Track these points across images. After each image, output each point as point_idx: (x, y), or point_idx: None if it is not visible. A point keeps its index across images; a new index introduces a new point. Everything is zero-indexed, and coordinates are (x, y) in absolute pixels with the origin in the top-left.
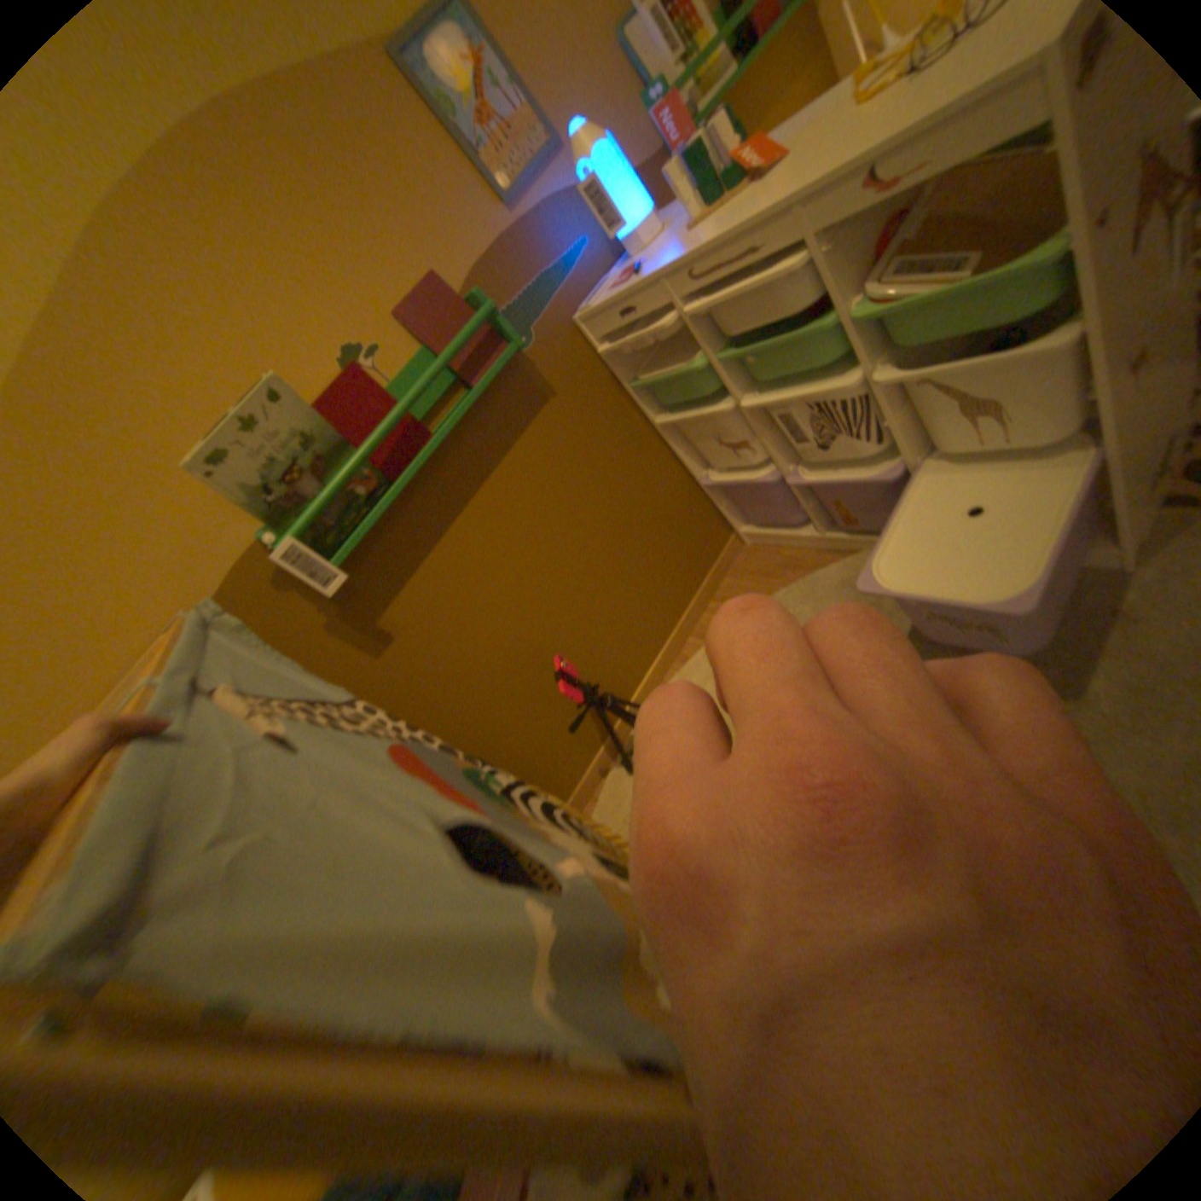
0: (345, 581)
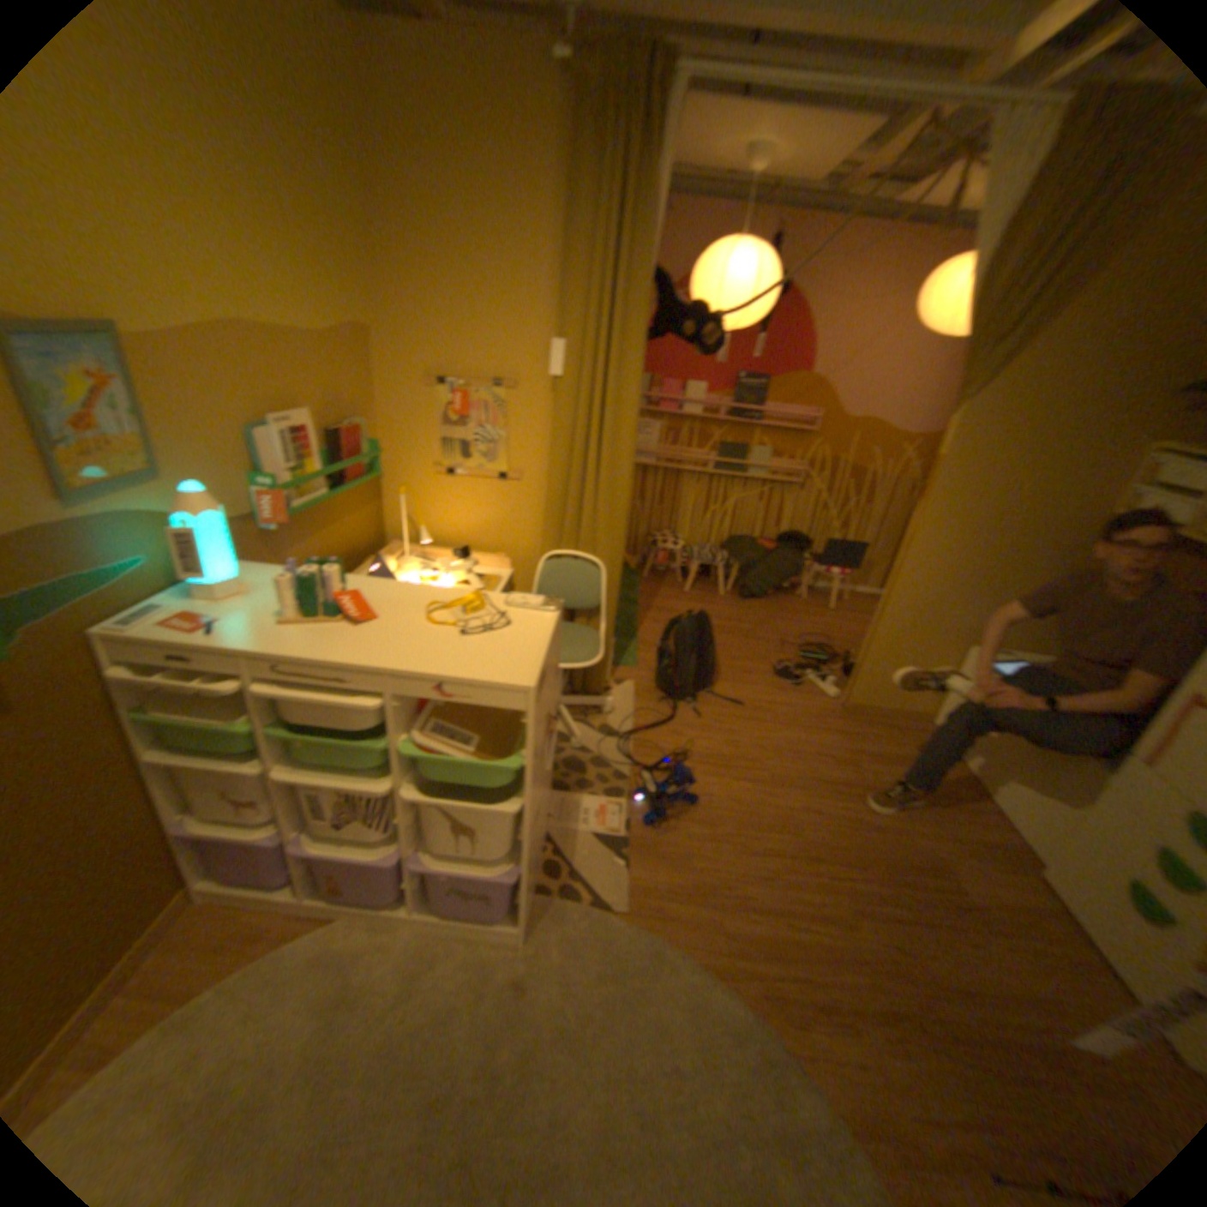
0: None
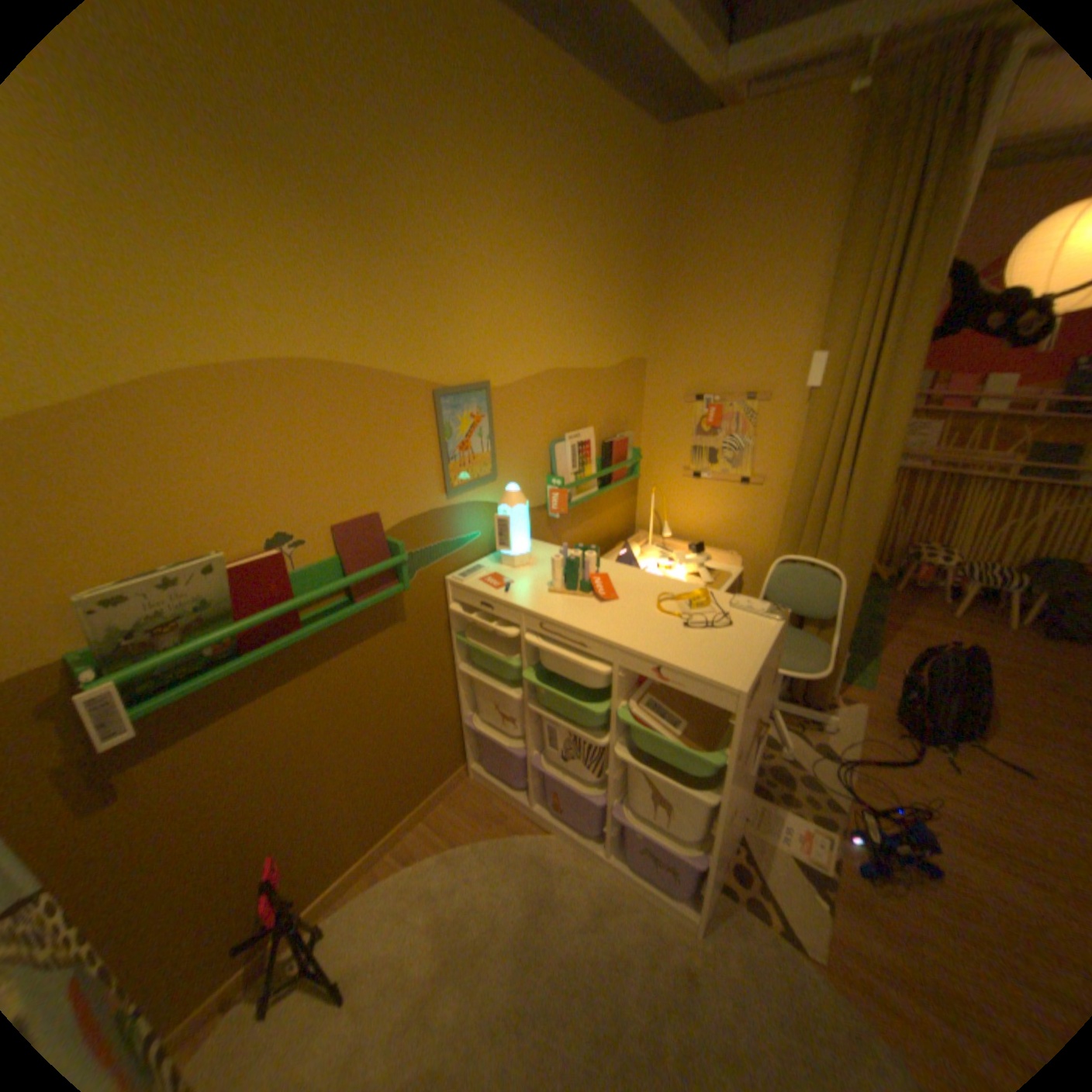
0: (131, 737)
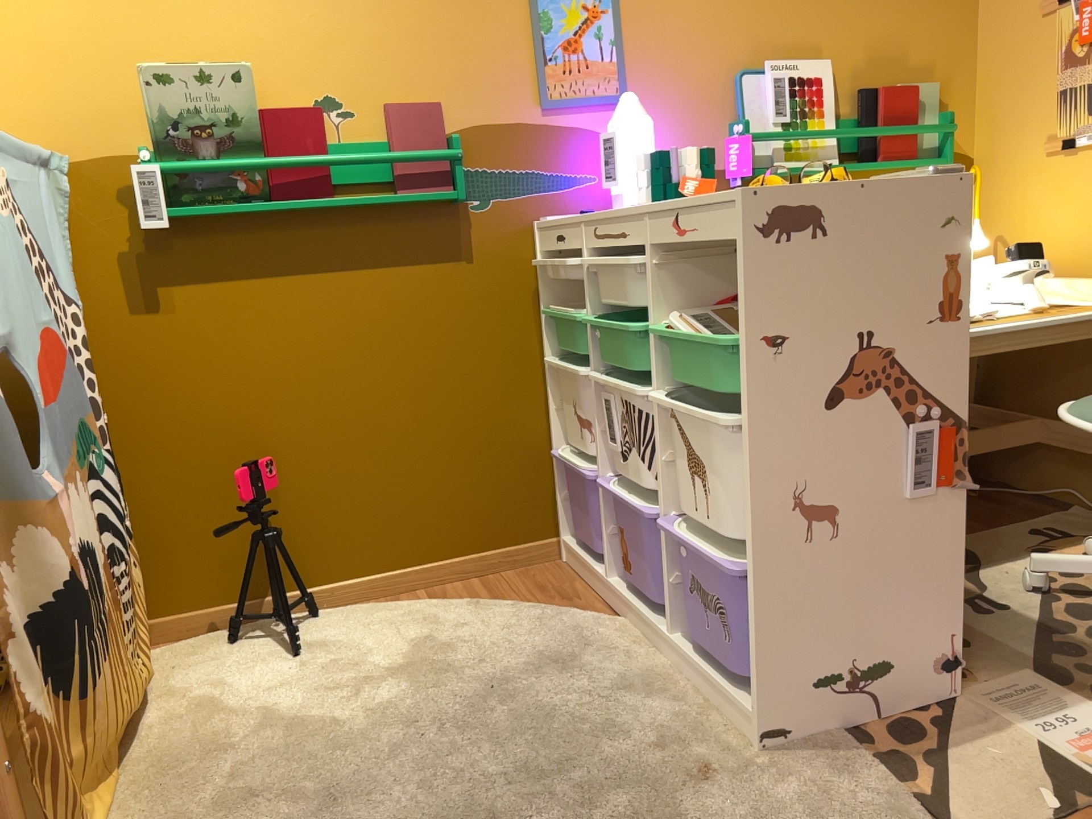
0: (167, 228)
